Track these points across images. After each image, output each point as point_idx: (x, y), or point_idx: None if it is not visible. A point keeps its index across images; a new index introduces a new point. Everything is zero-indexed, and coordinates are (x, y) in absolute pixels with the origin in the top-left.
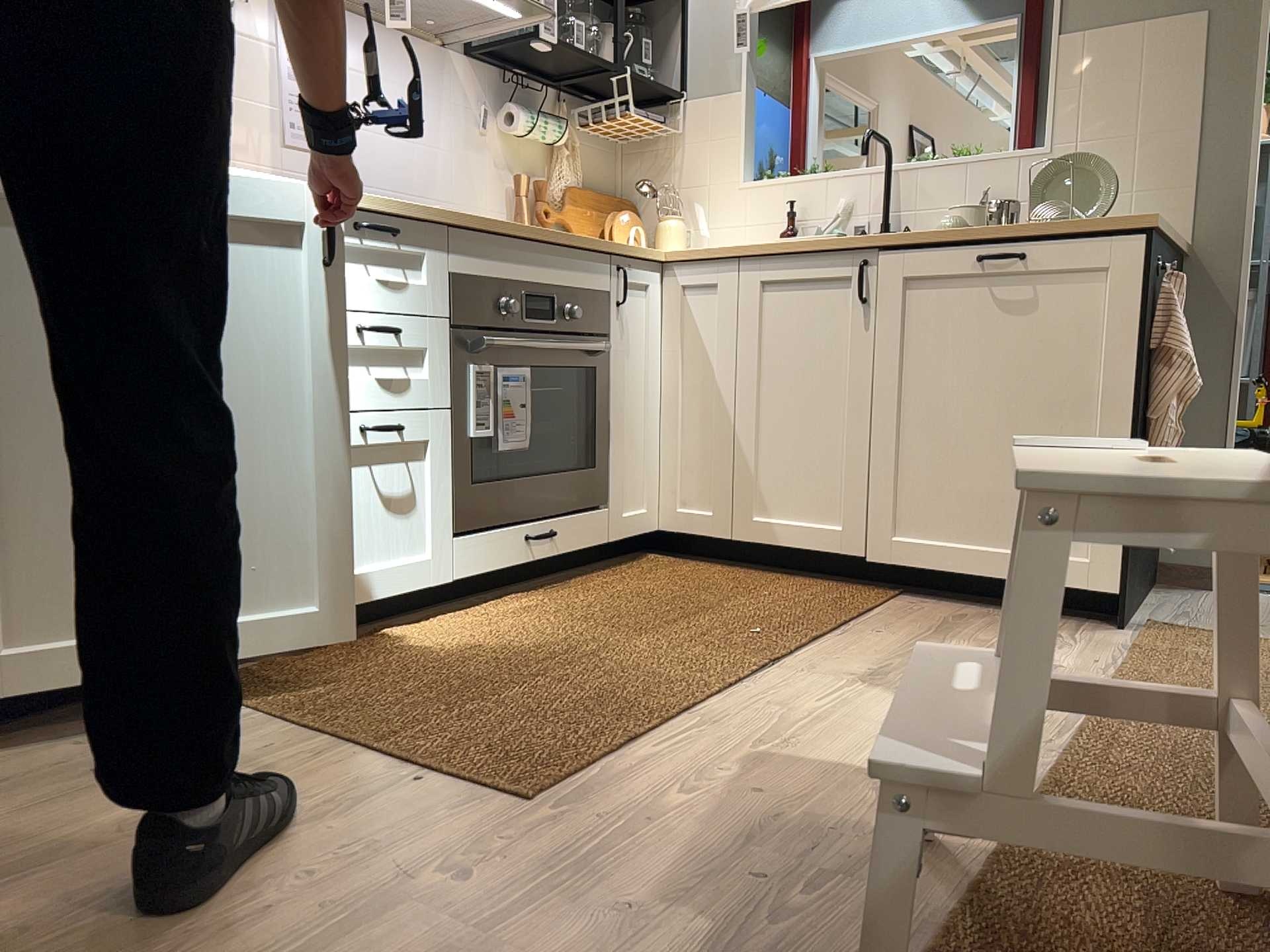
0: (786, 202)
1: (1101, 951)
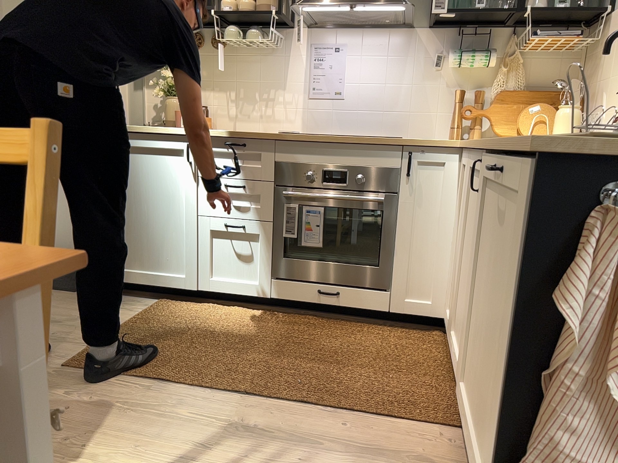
0: None
1: None
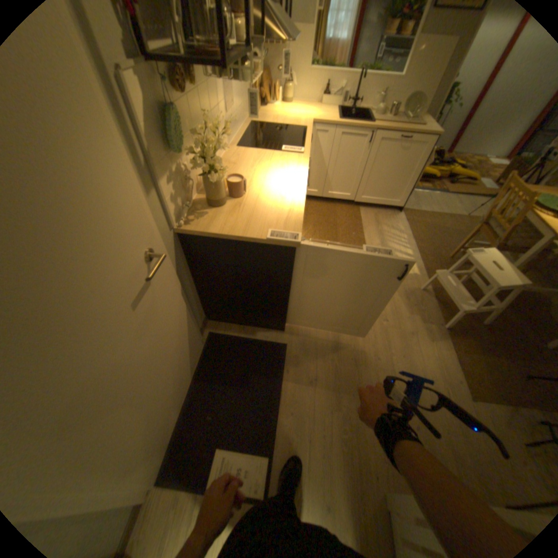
0: (325, 77)
1: (453, 302)
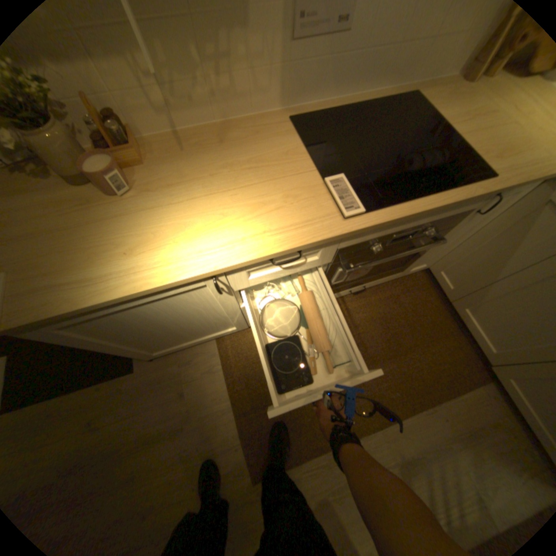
0: None
1: None
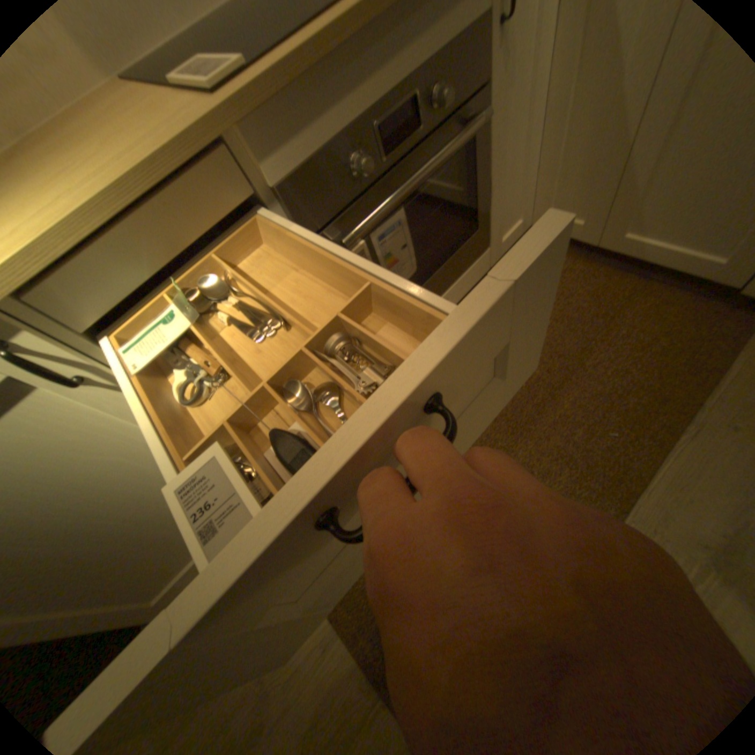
0: None
1: None
